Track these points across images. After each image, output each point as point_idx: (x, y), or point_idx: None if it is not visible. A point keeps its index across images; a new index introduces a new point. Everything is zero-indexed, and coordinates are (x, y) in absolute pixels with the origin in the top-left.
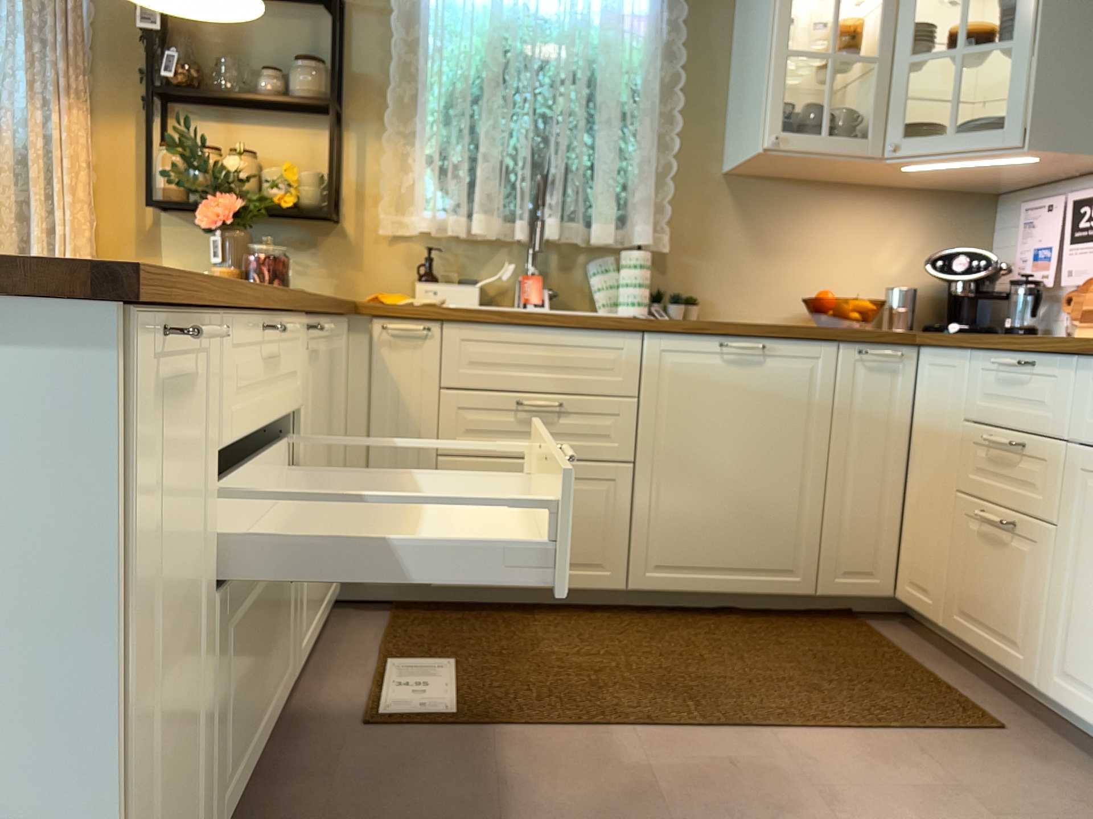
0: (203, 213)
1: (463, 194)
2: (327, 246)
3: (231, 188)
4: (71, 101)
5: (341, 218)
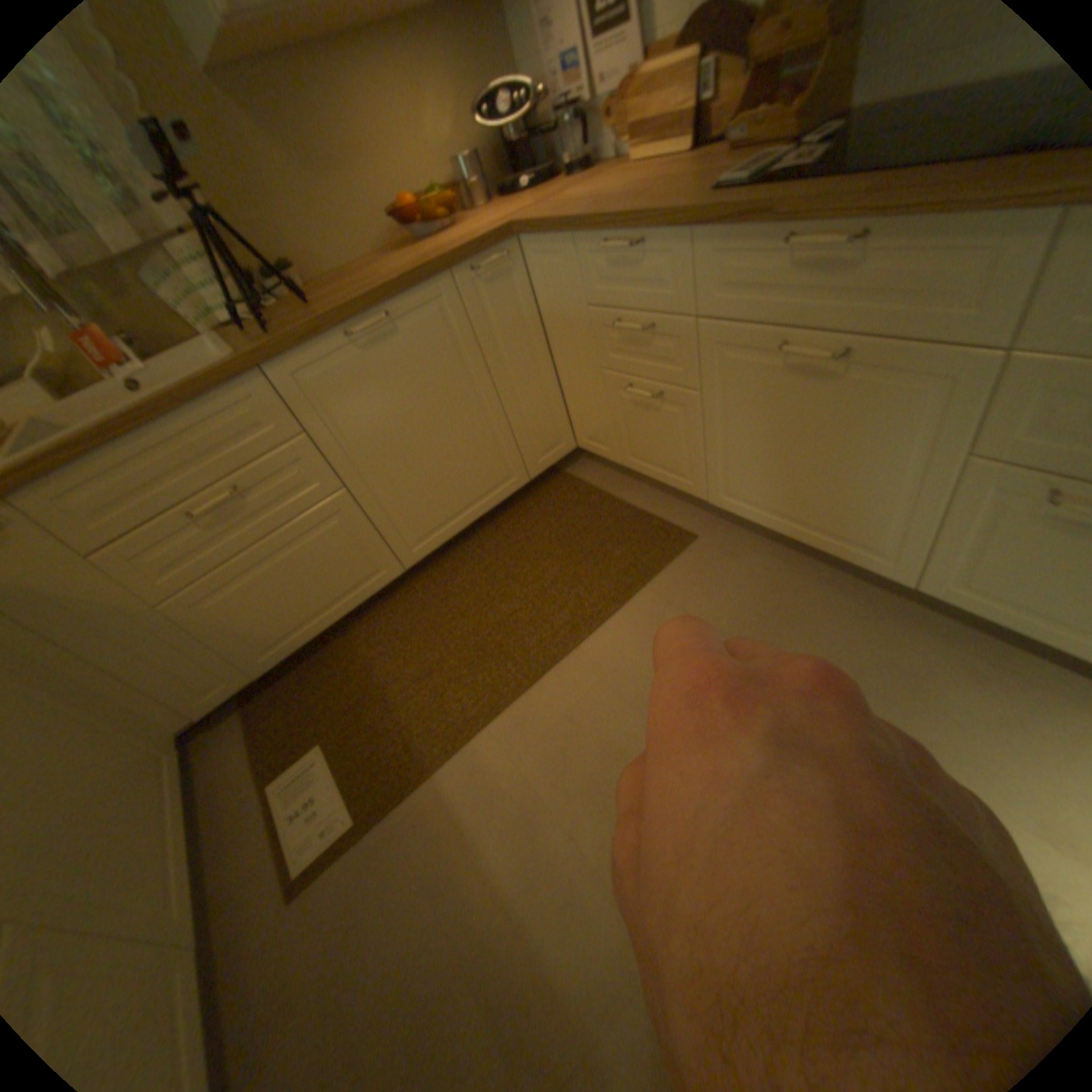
0: None
1: None
2: None
3: None
4: None
5: None
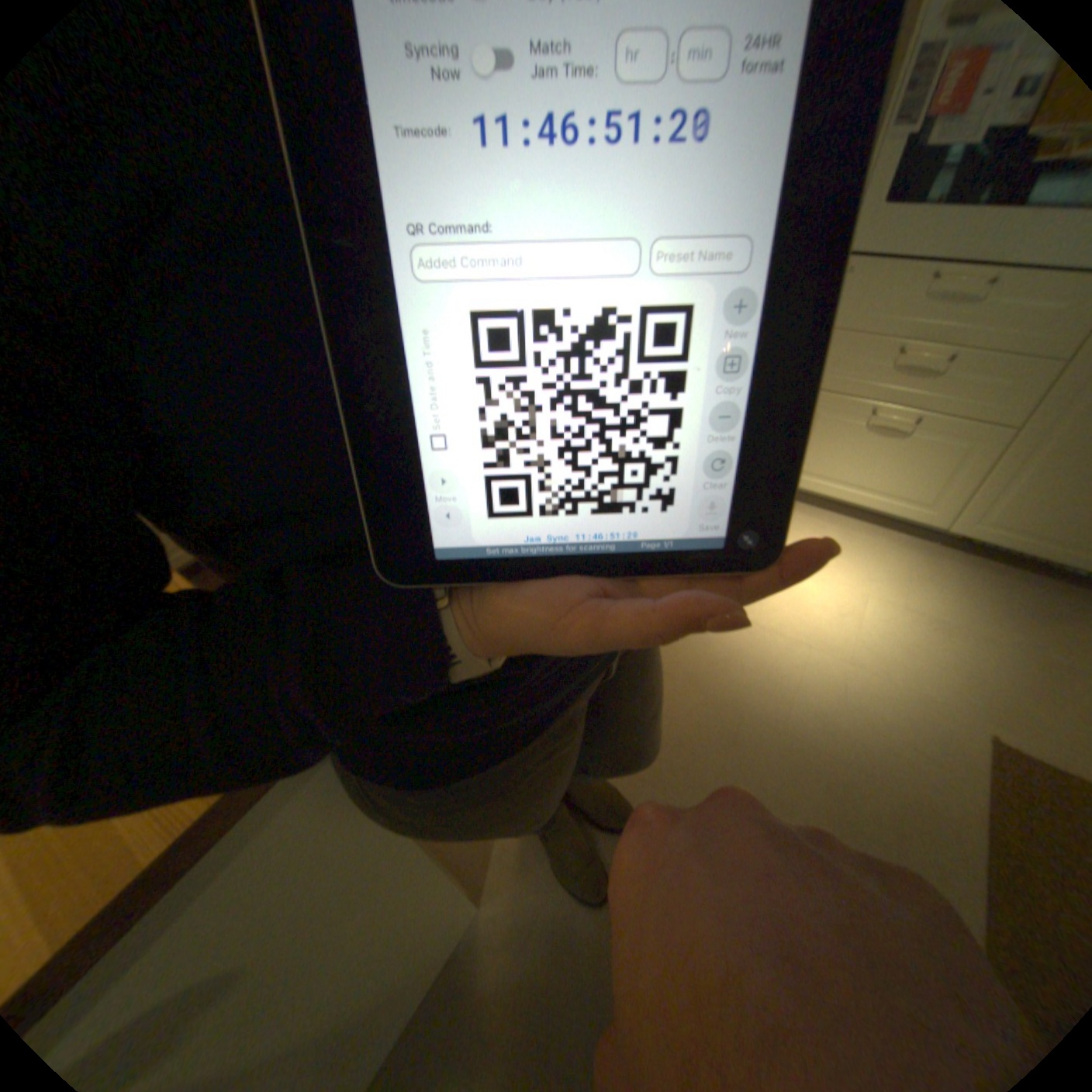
0: None
1: None
2: None
3: None
4: None
5: None
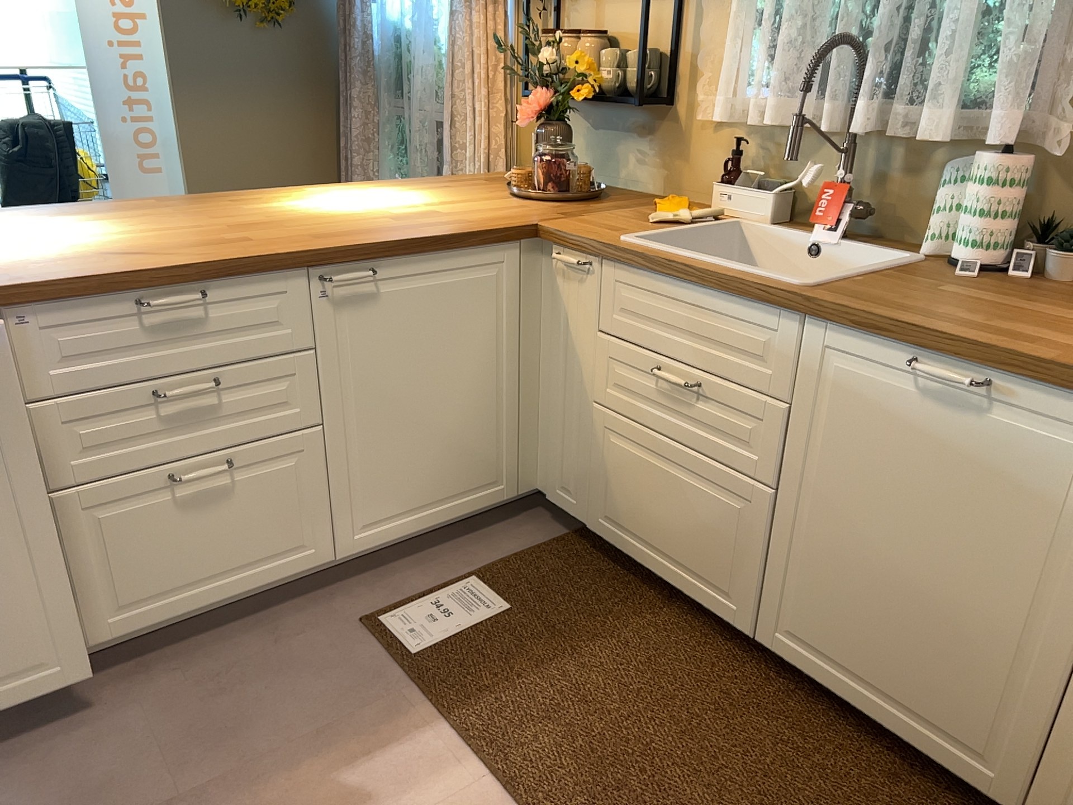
0: (521, 110)
1: (772, 71)
2: (659, 134)
3: (543, 83)
4: (483, 2)
5: (671, 102)
